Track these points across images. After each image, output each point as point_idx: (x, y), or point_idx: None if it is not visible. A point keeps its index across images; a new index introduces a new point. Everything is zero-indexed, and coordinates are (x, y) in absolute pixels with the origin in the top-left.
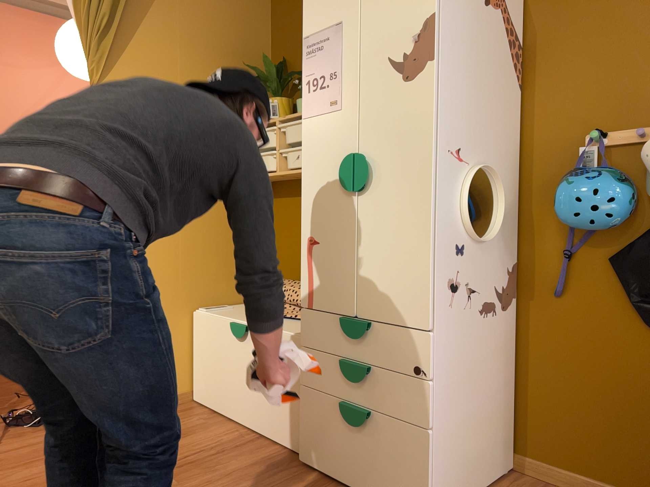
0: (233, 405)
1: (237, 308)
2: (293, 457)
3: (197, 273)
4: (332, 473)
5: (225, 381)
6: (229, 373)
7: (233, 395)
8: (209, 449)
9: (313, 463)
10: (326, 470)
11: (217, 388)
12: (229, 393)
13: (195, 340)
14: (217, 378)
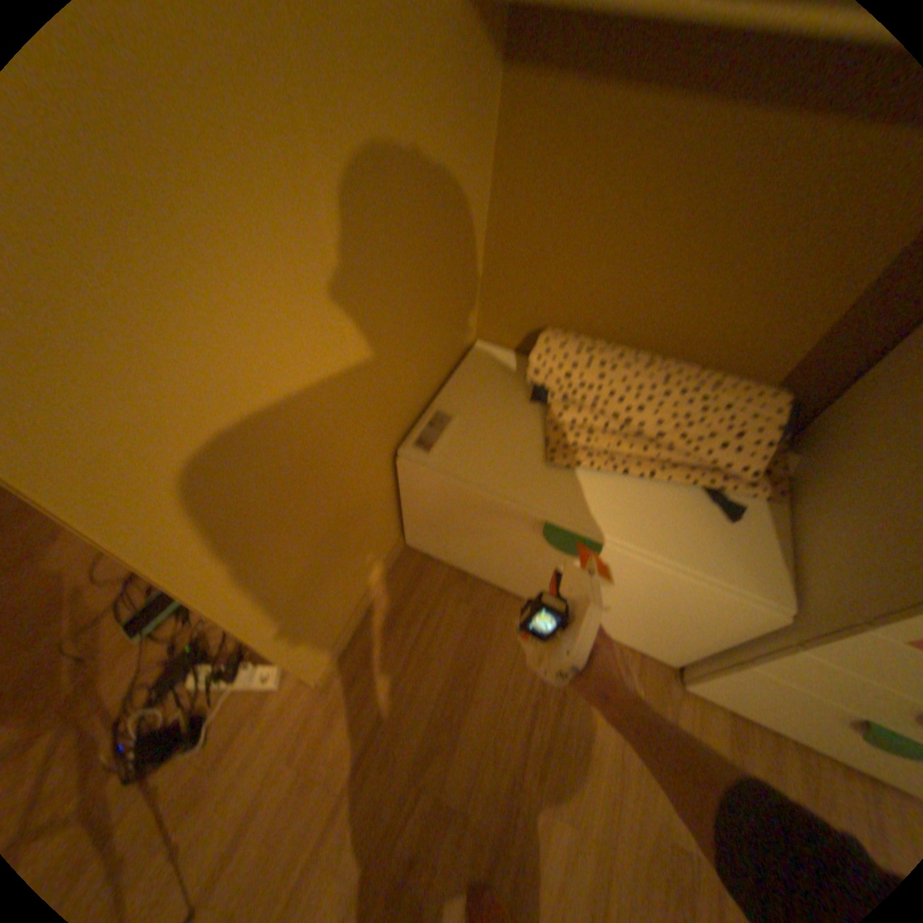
0: (518, 584)
1: (465, 406)
2: (660, 669)
3: (391, 380)
4: (759, 719)
5: (500, 561)
6: (514, 558)
7: (521, 578)
8: (540, 693)
9: (719, 701)
10: (746, 713)
11: (476, 557)
12: (509, 572)
13: (409, 494)
14: (477, 550)
